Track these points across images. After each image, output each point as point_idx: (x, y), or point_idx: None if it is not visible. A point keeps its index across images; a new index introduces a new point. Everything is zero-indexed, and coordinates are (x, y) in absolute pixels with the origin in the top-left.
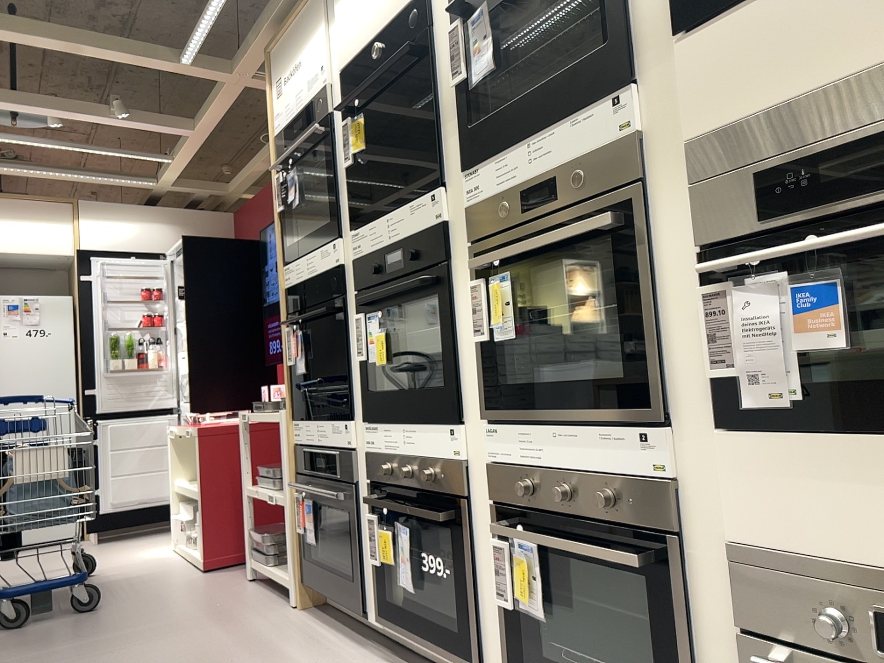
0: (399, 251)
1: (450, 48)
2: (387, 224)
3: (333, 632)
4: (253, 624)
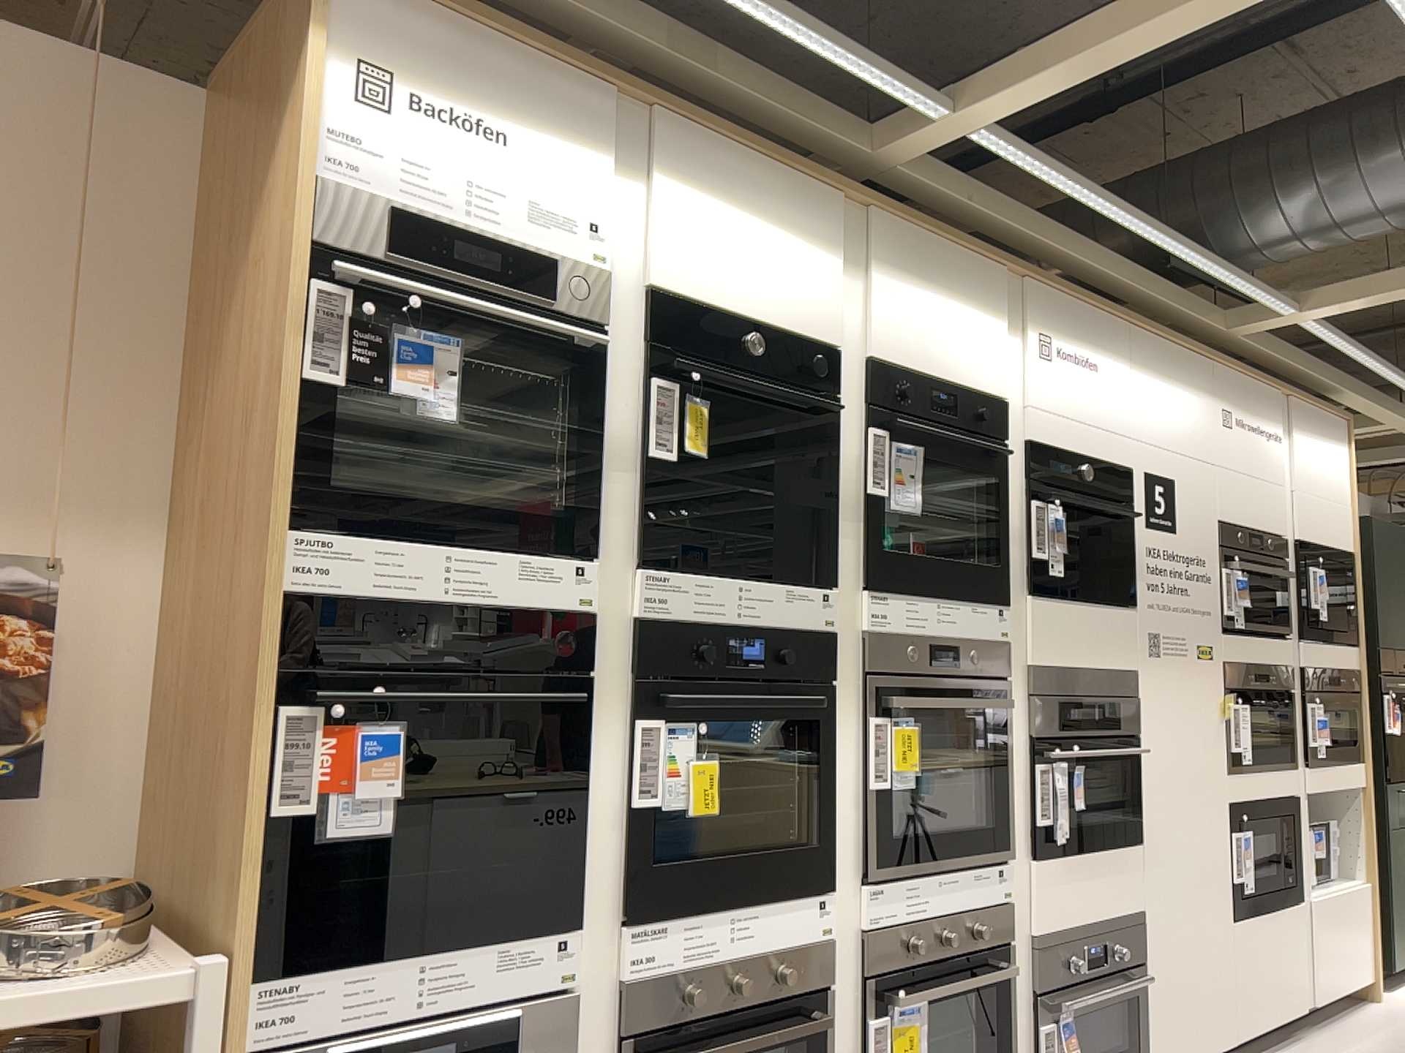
0: (754, 640)
1: (860, 450)
2: (739, 594)
3: None
4: None
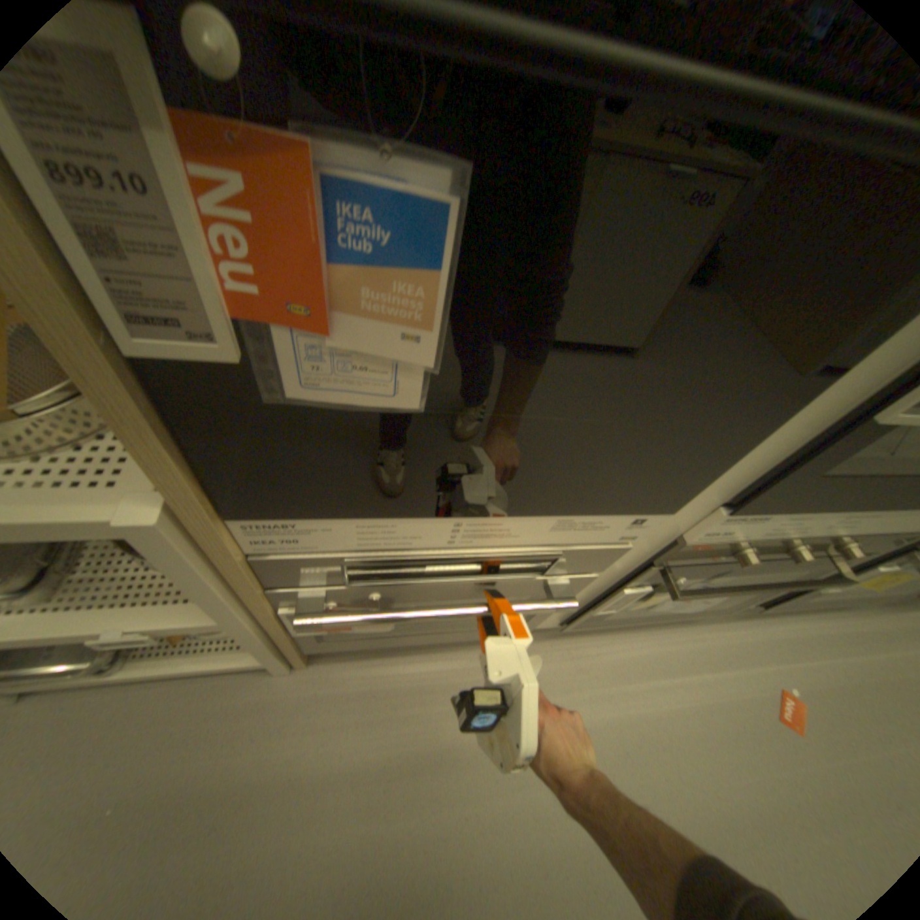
0: None
1: None
2: None
3: (431, 655)
4: (300, 760)
